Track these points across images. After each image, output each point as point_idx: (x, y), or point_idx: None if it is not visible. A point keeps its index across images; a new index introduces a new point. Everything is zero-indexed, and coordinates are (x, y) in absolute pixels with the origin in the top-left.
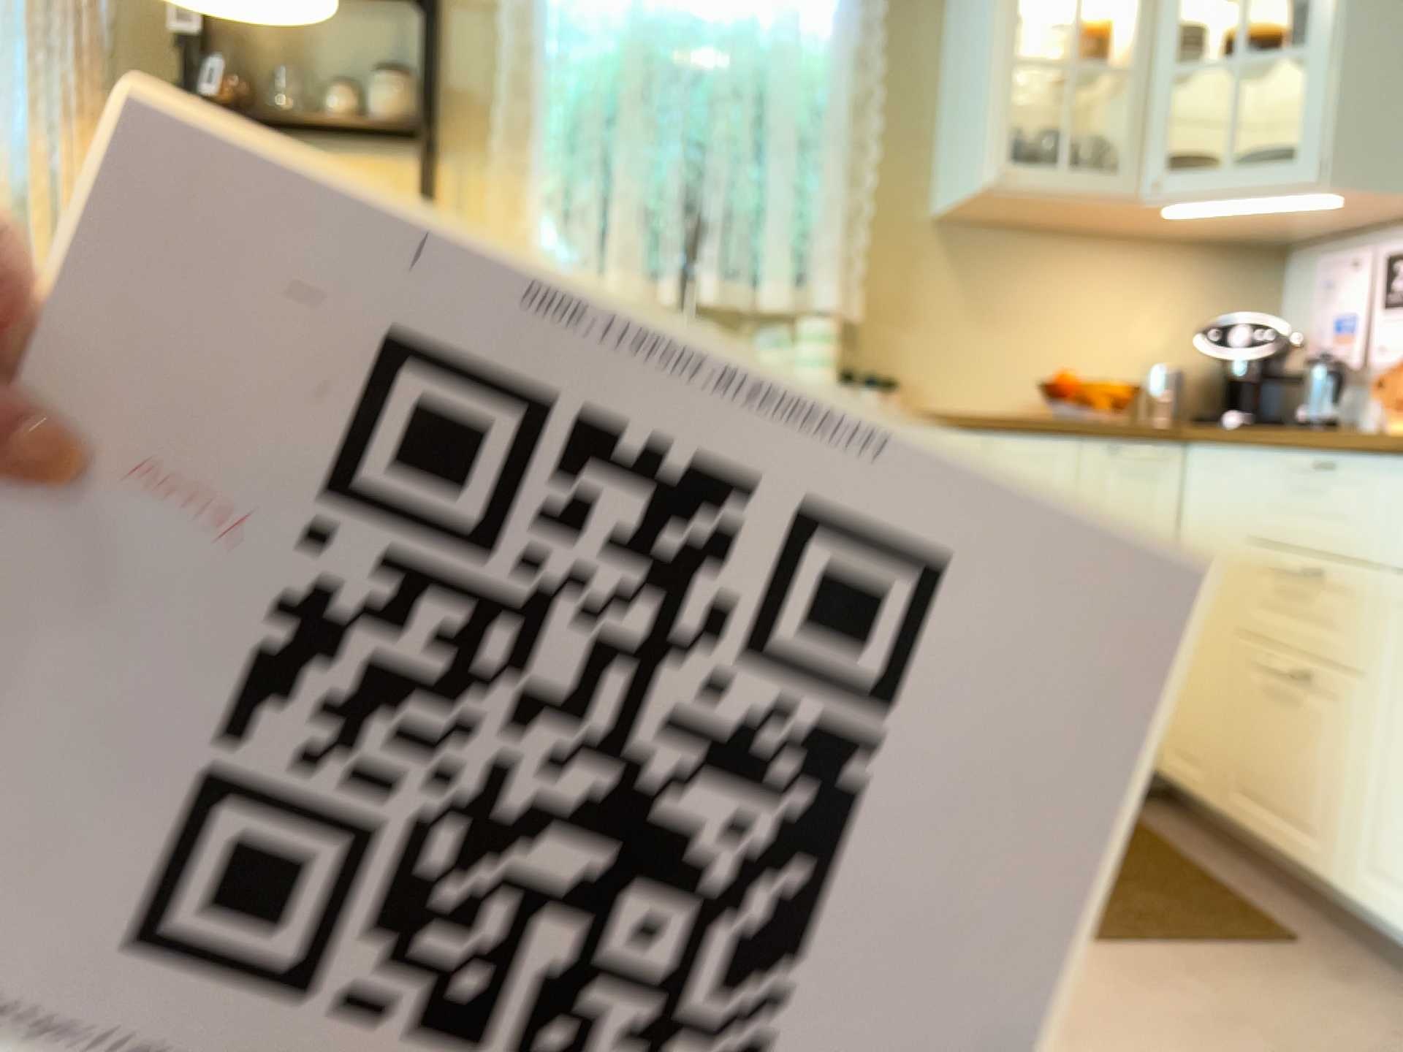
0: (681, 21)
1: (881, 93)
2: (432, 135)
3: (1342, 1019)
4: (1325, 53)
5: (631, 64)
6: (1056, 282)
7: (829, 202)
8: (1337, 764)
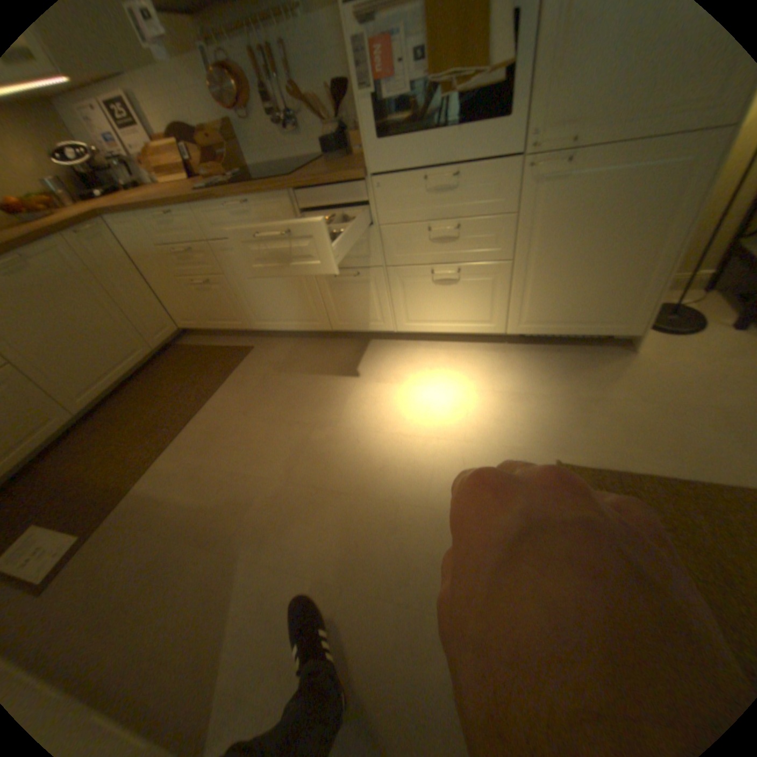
0: None
1: None
2: None
3: (275, 356)
4: None
5: None
6: None
7: None
8: (230, 300)
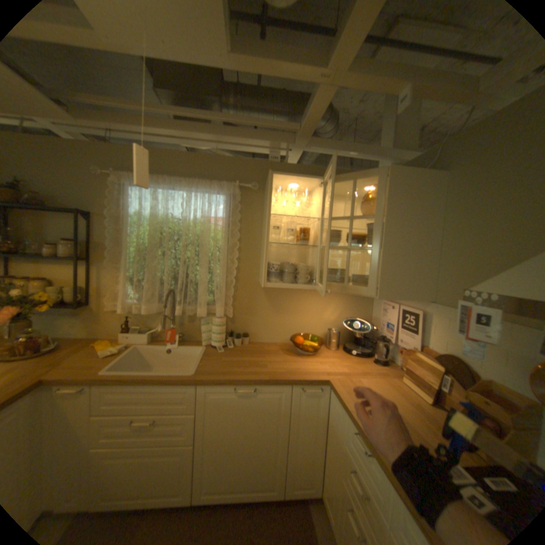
0: (170, 222)
1: (239, 245)
2: (84, 259)
3: None
4: (375, 252)
5: (150, 238)
6: (299, 301)
7: (221, 281)
8: None
